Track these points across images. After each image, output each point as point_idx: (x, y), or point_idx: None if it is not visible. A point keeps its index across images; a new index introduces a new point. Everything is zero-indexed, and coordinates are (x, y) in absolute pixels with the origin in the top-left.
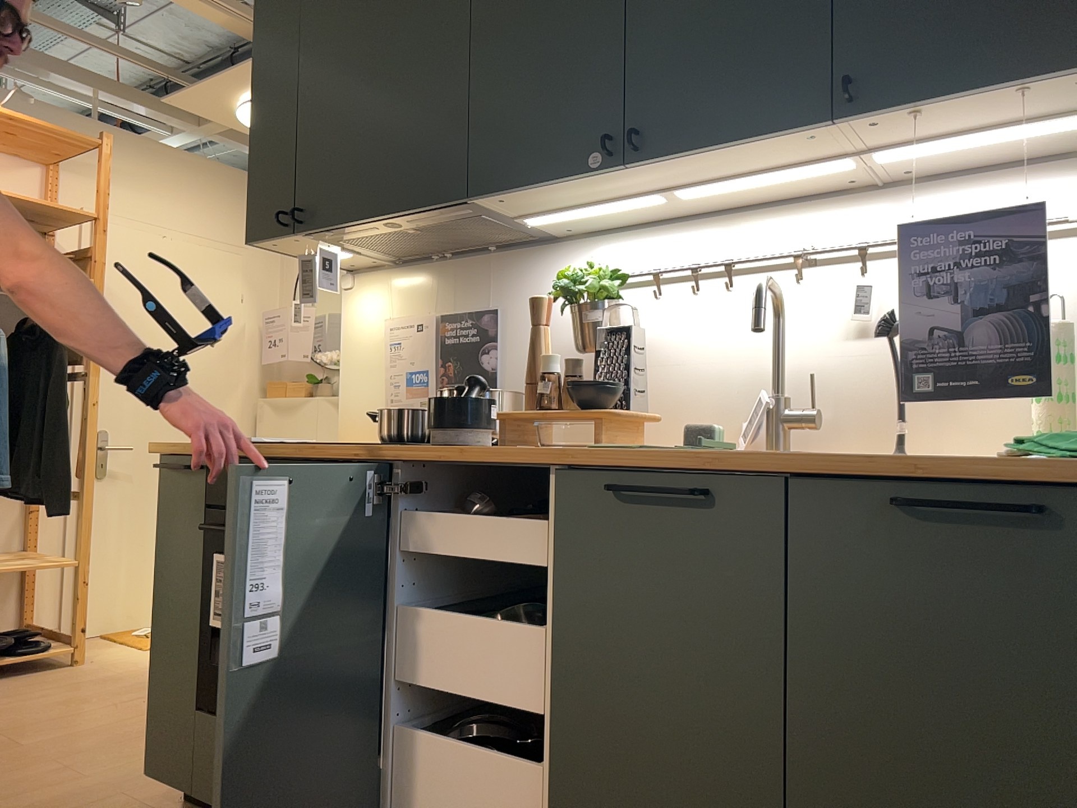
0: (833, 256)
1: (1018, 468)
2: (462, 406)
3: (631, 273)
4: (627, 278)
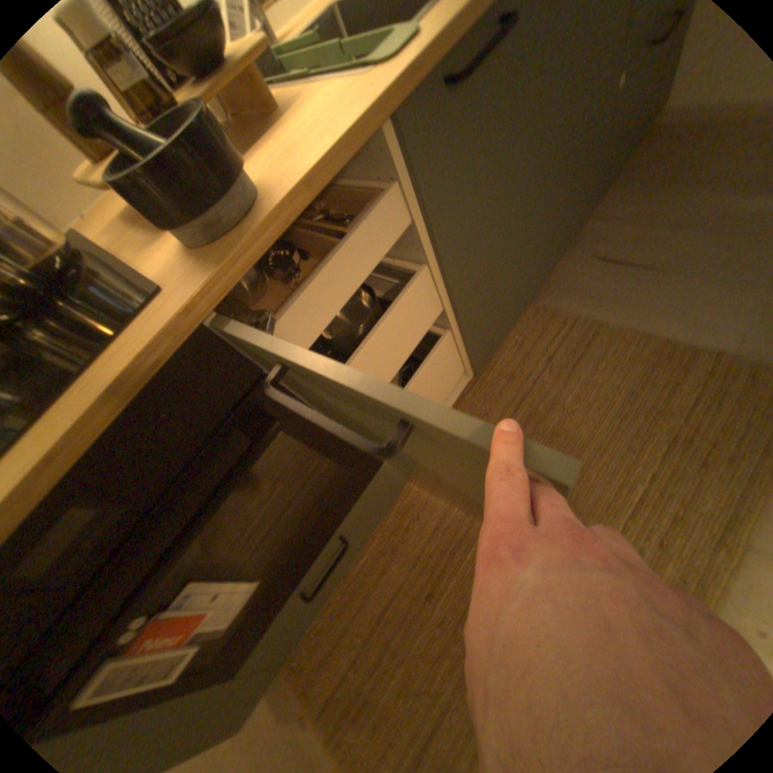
0: None
1: None
2: (206, 131)
3: None
4: None
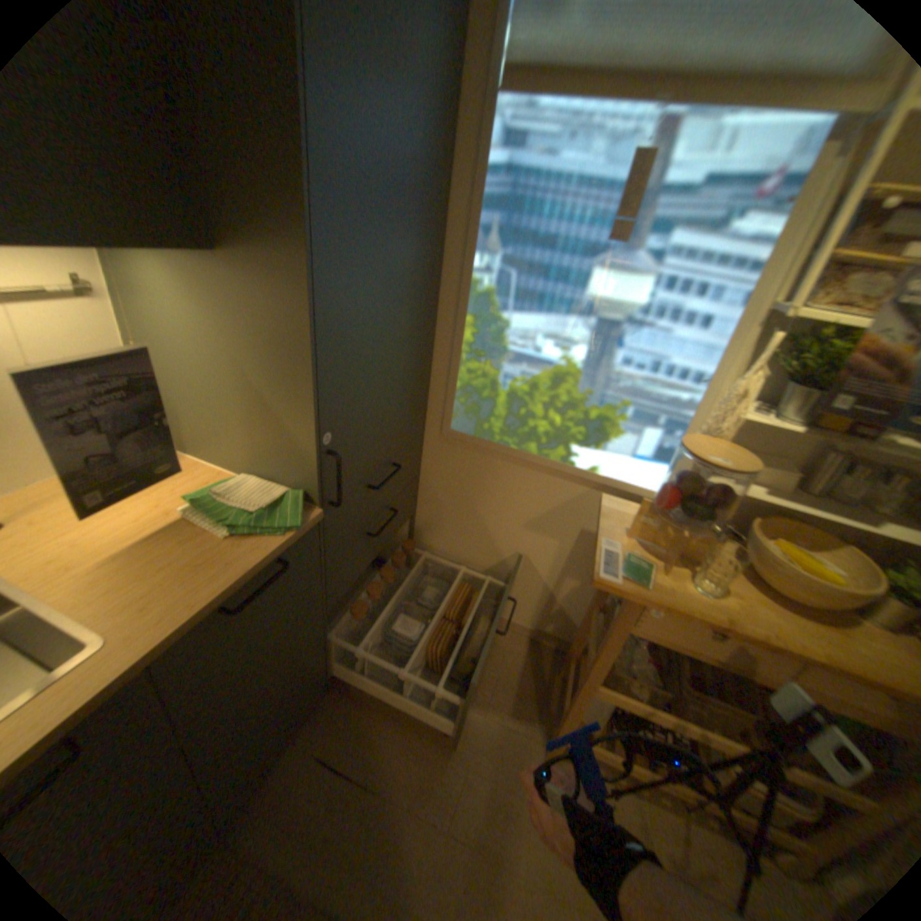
0: None
1: (277, 555)
2: None
3: None
4: None
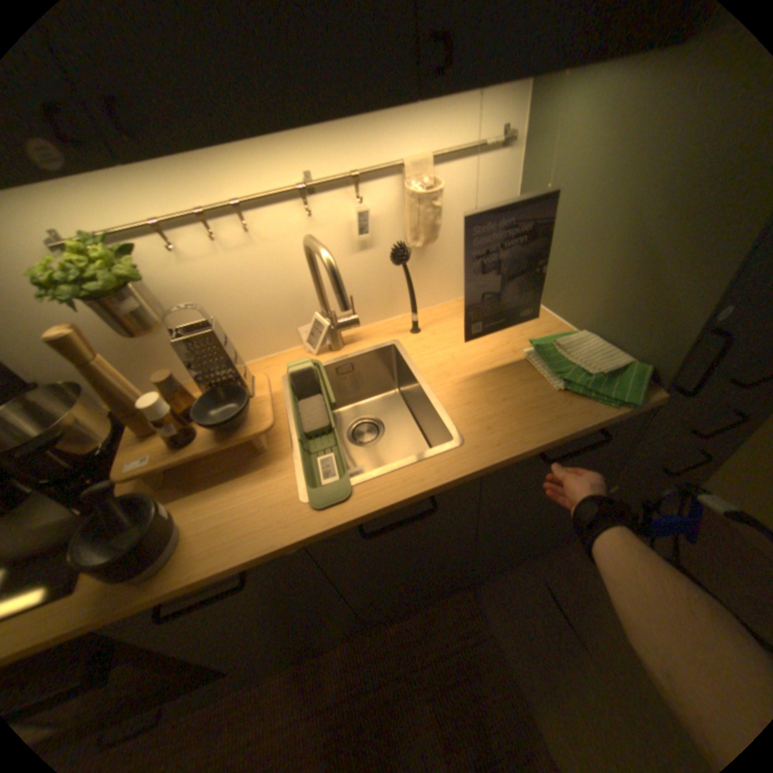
0: (327, 182)
1: (606, 426)
2: (134, 550)
3: (119, 232)
4: (129, 247)
